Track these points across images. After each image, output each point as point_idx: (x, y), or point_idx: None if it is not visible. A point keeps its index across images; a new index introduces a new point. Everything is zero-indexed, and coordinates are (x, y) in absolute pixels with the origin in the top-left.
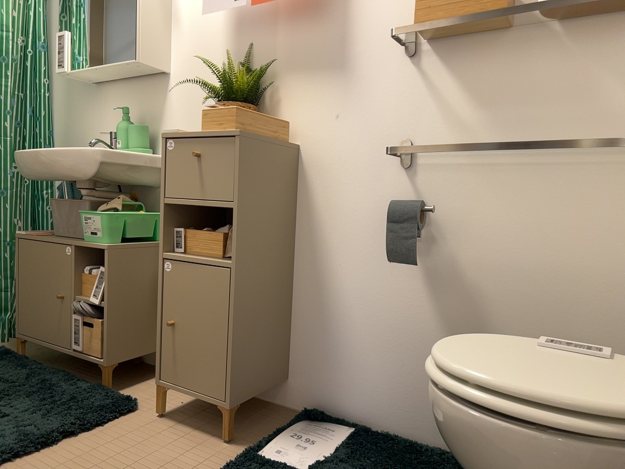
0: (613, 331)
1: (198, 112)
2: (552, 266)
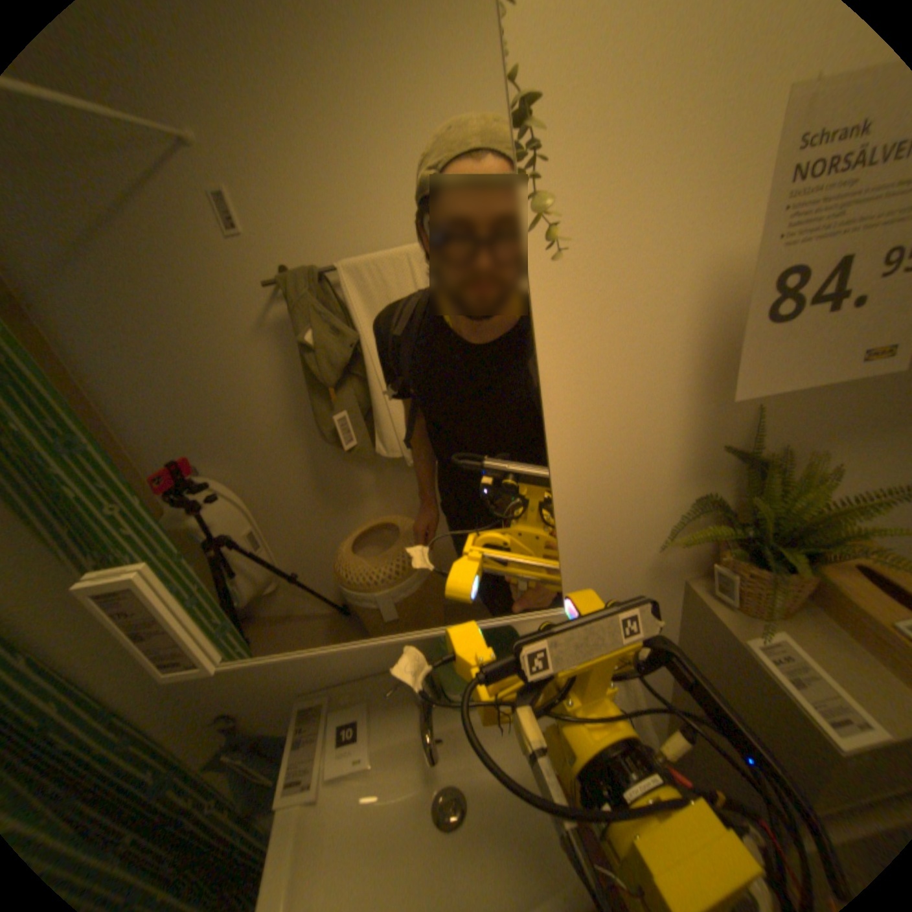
0: None
1: (605, 549)
2: None
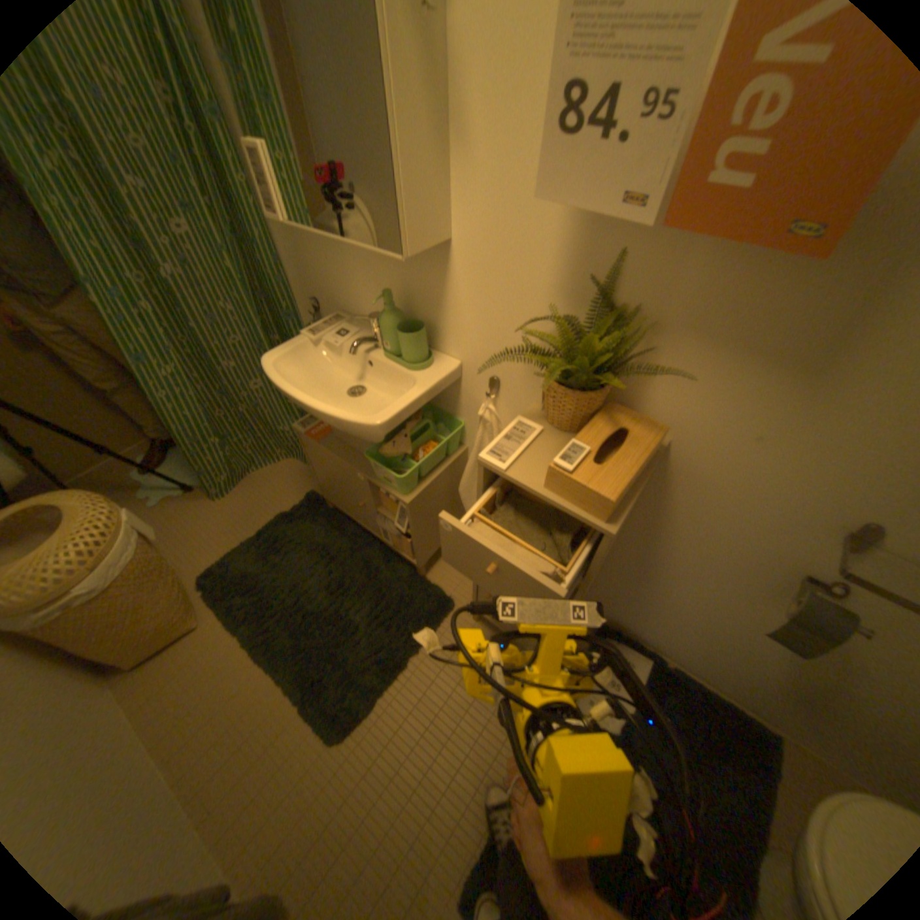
0: None
1: (498, 318)
2: None
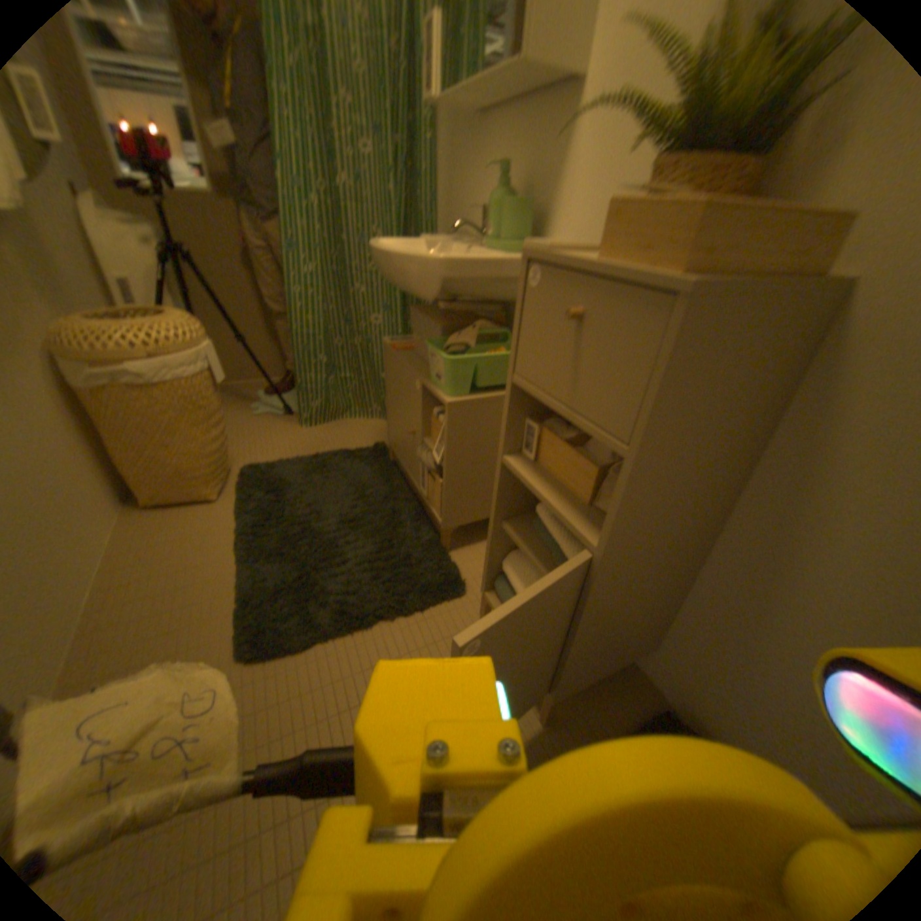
0: None
1: (616, 167)
2: None
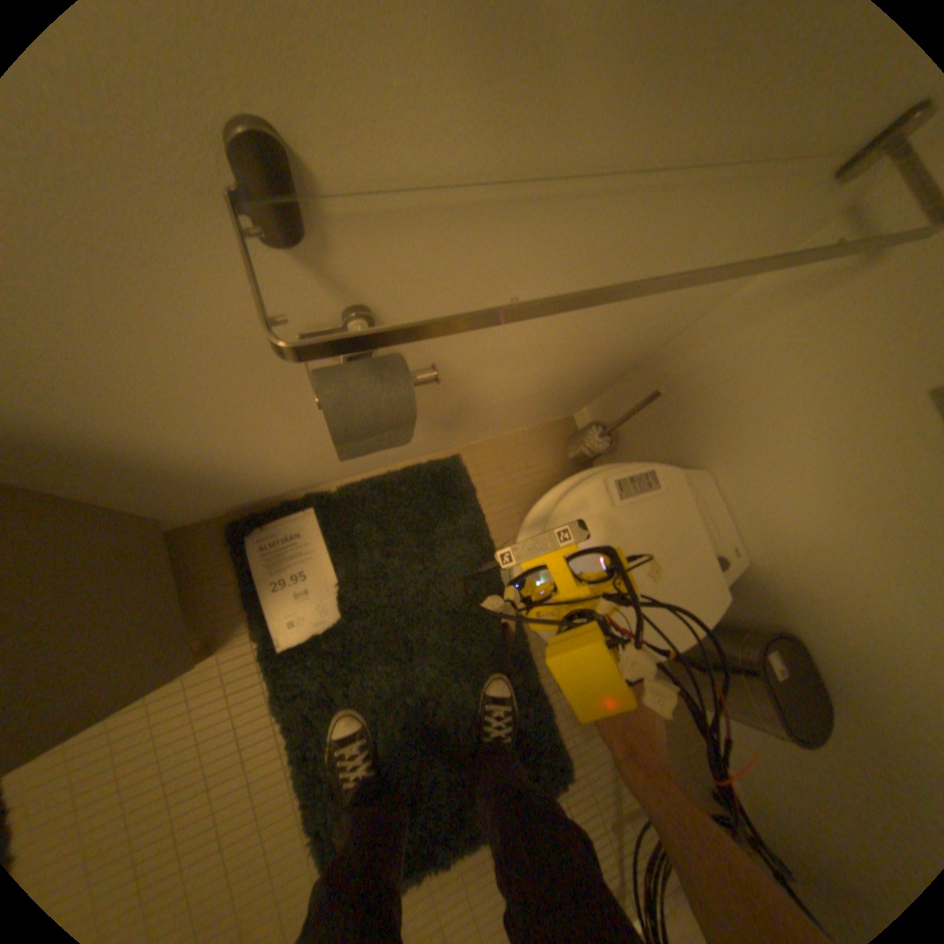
0: (608, 357)
1: None
2: (586, 330)
